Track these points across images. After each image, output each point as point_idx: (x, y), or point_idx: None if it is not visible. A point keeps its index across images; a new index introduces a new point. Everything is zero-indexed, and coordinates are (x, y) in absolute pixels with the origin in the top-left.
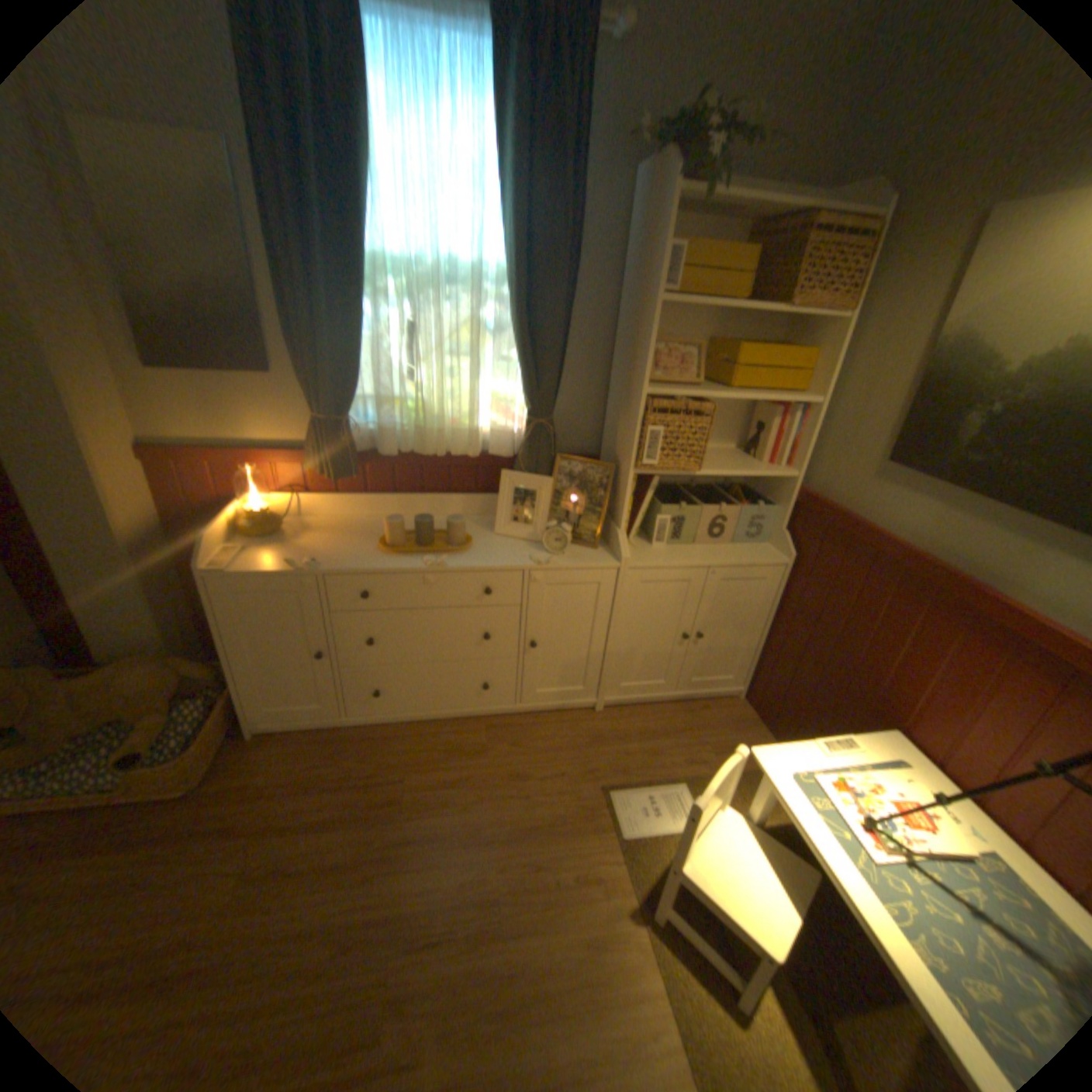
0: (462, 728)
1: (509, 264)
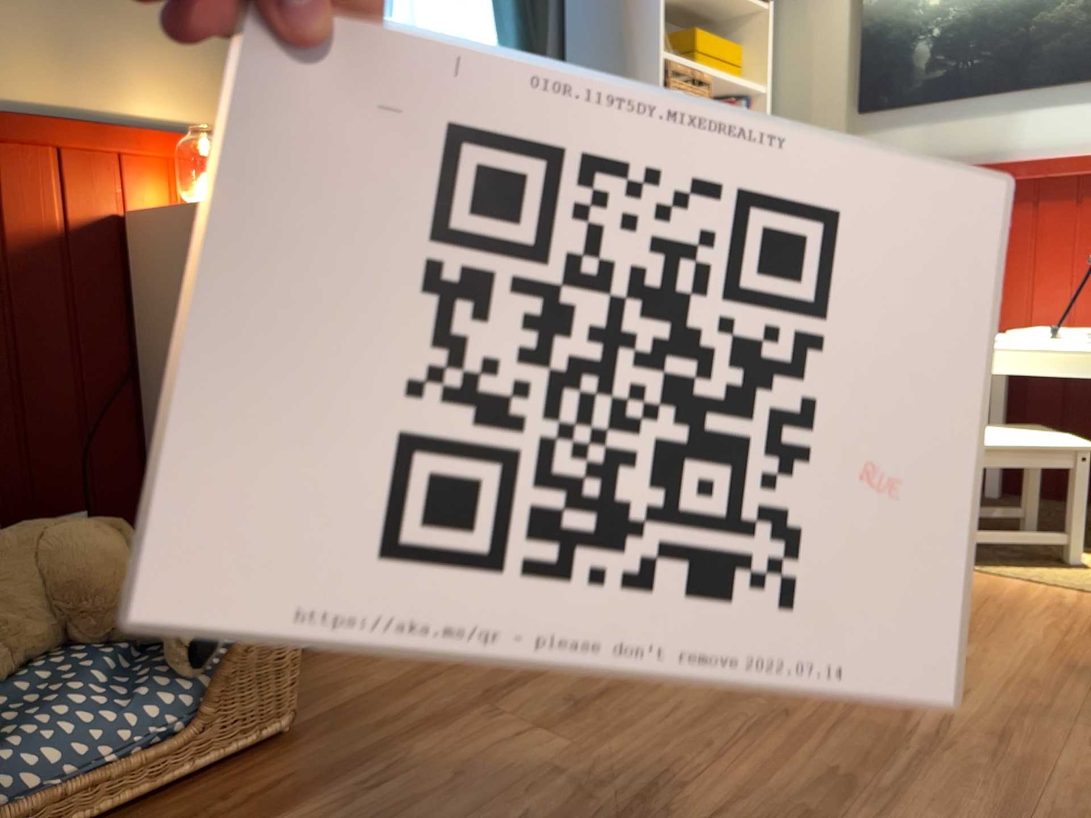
0: None
1: None
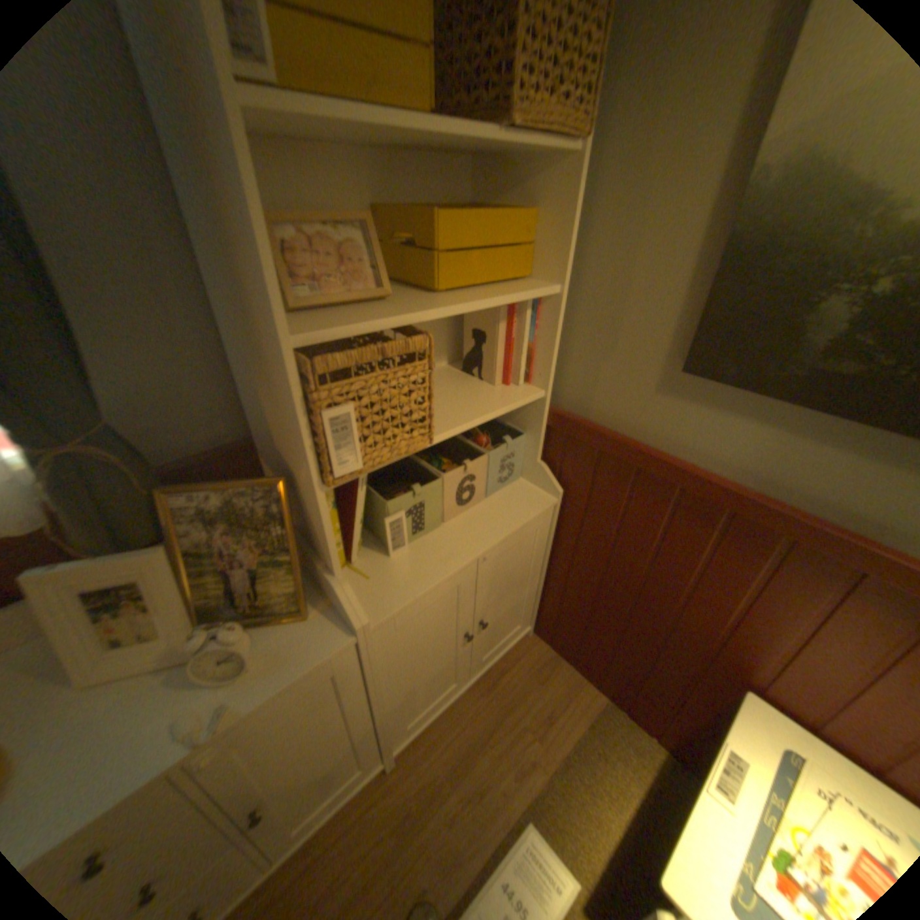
0: None
1: None
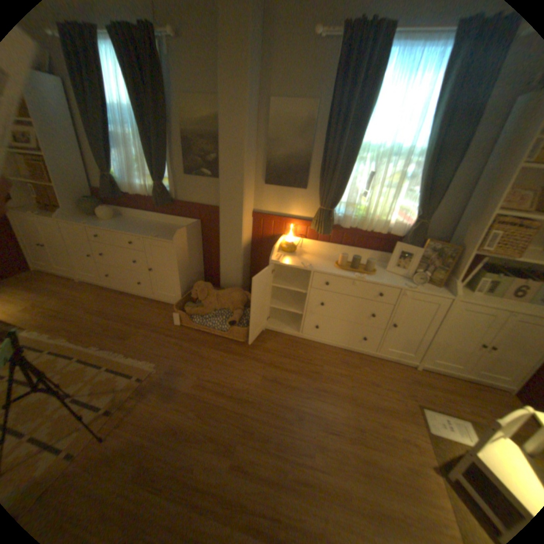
0: (348, 355)
1: (429, 147)
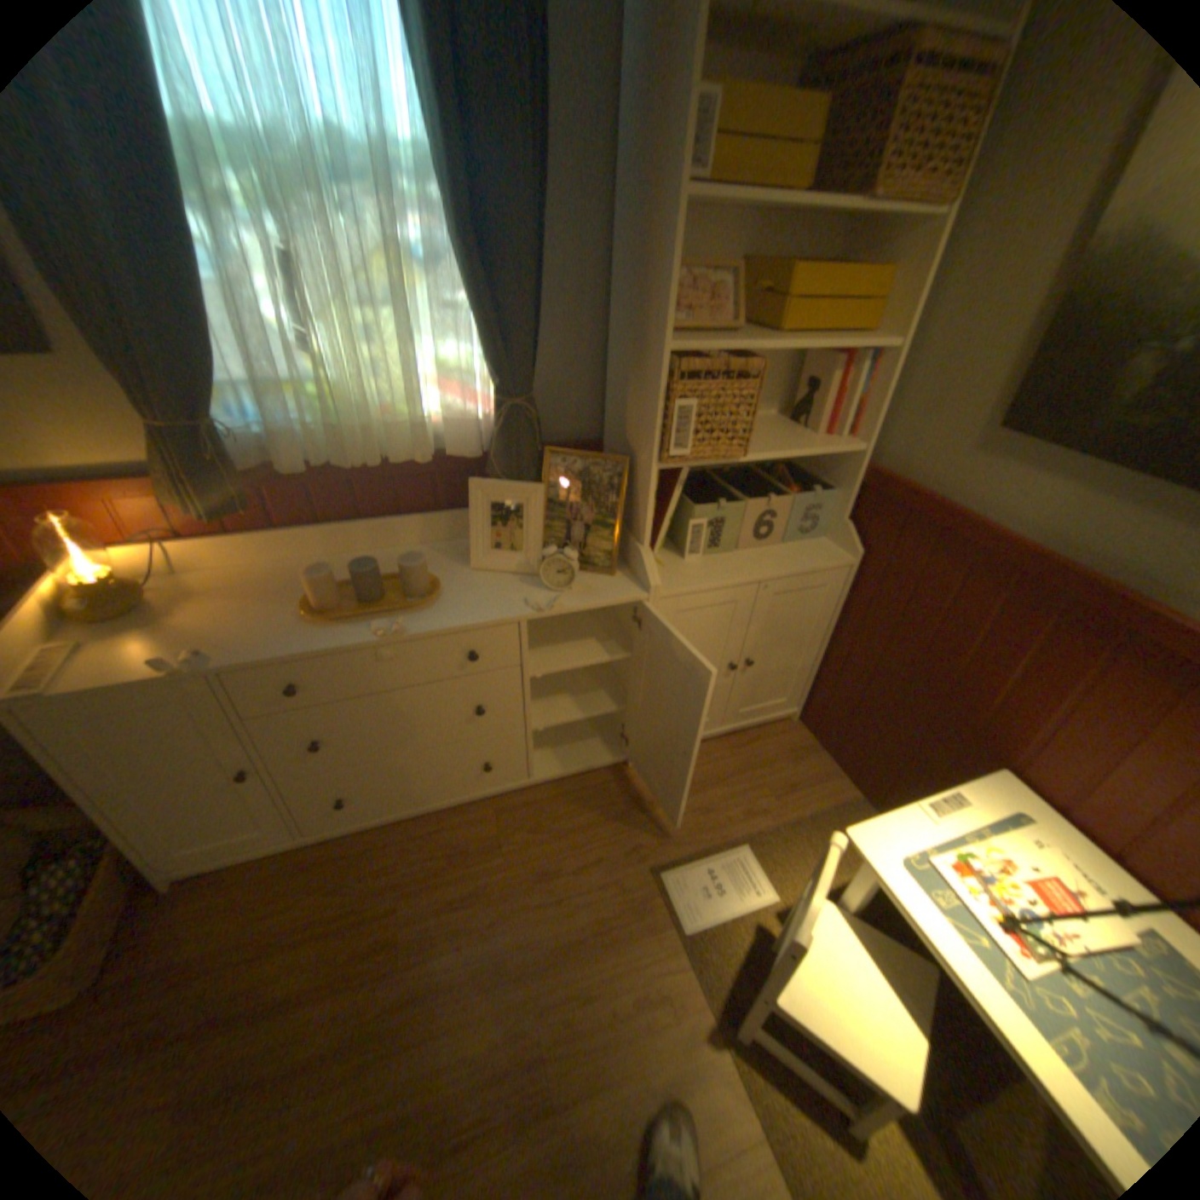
0: (463, 819)
1: (432, 136)
